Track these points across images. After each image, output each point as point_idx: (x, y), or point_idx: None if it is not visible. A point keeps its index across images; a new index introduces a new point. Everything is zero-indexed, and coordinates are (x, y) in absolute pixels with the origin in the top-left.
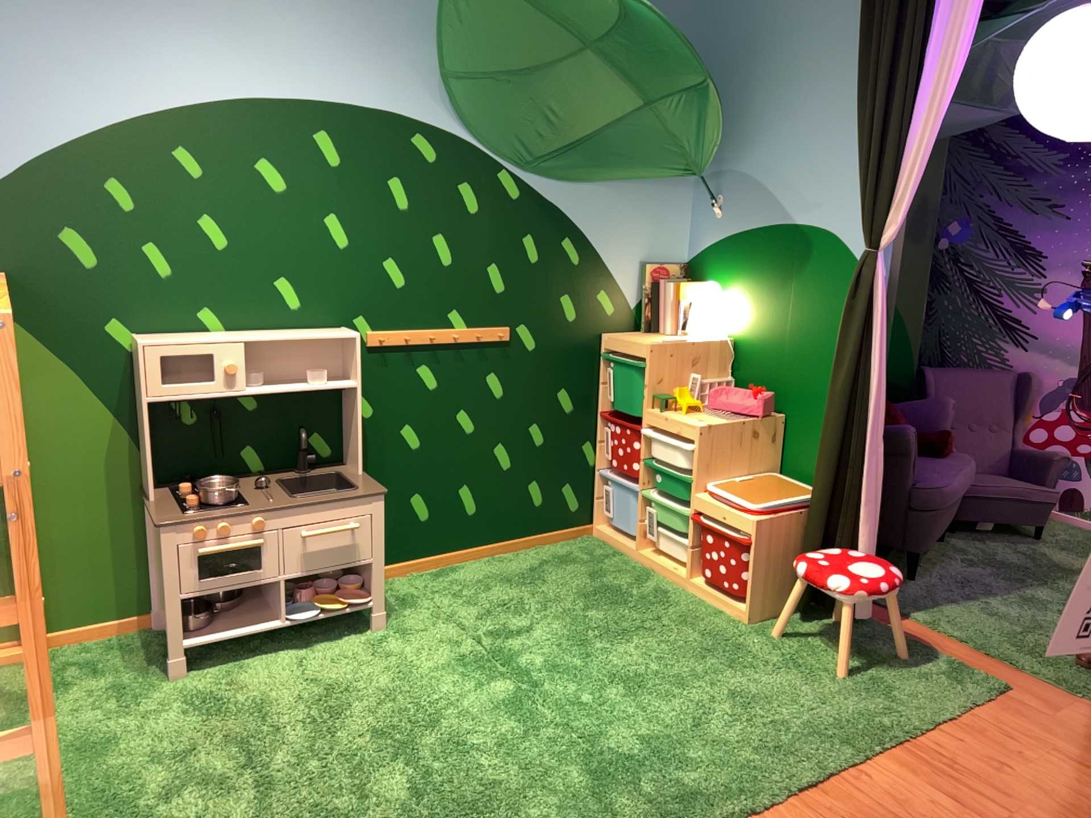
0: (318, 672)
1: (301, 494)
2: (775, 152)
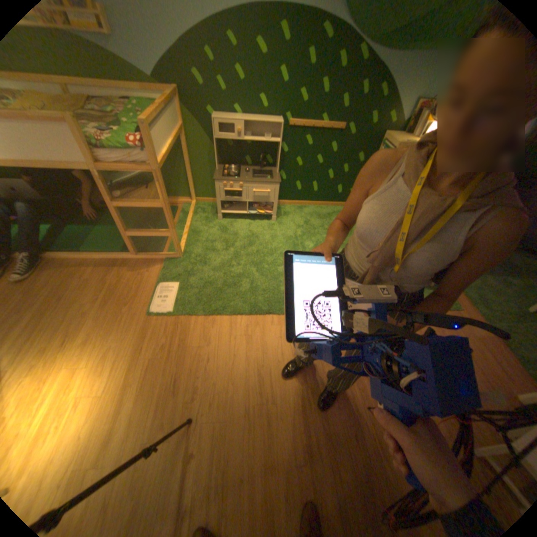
0: (250, 230)
1: (253, 178)
2: None
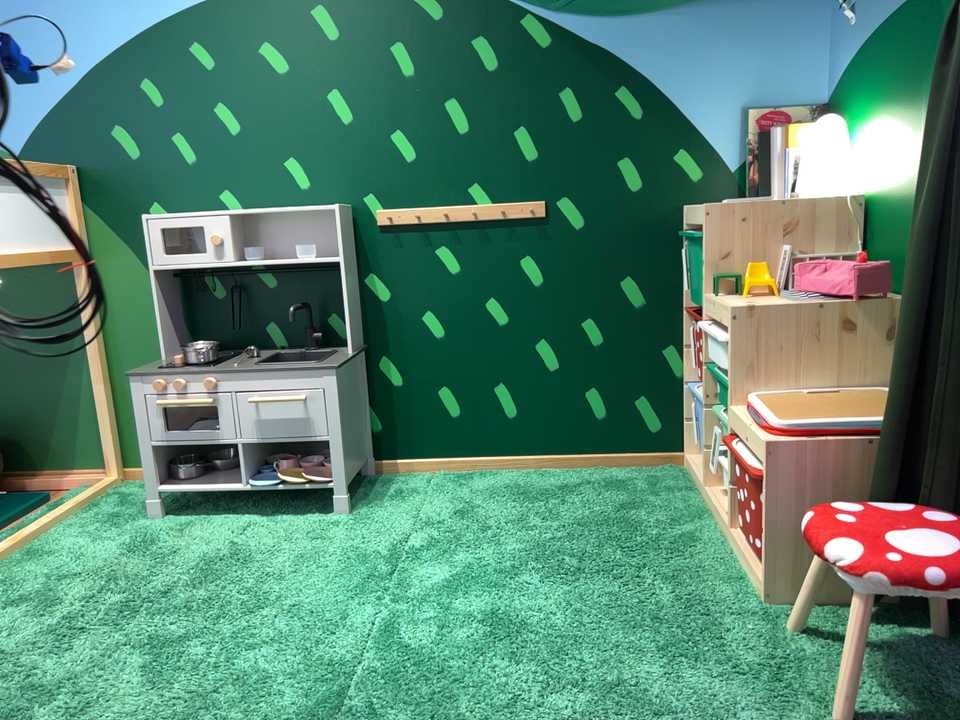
0: (237, 543)
1: (258, 363)
2: None
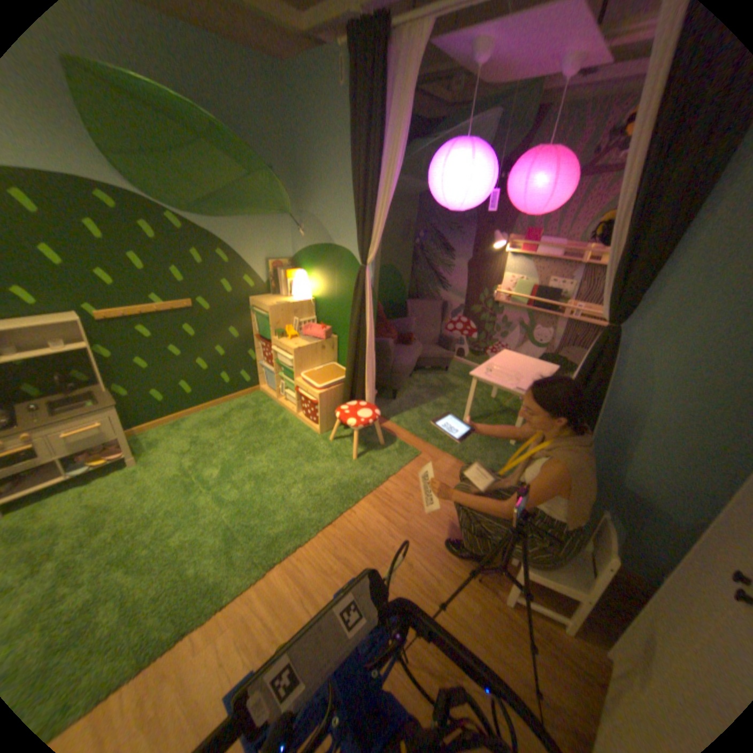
0: (85, 505)
1: (53, 416)
2: (325, 202)
